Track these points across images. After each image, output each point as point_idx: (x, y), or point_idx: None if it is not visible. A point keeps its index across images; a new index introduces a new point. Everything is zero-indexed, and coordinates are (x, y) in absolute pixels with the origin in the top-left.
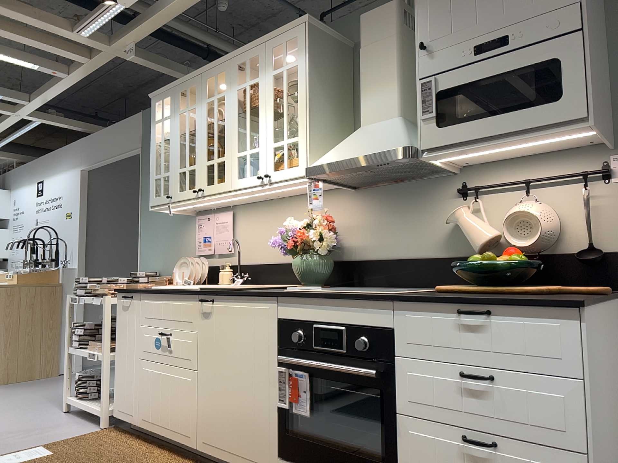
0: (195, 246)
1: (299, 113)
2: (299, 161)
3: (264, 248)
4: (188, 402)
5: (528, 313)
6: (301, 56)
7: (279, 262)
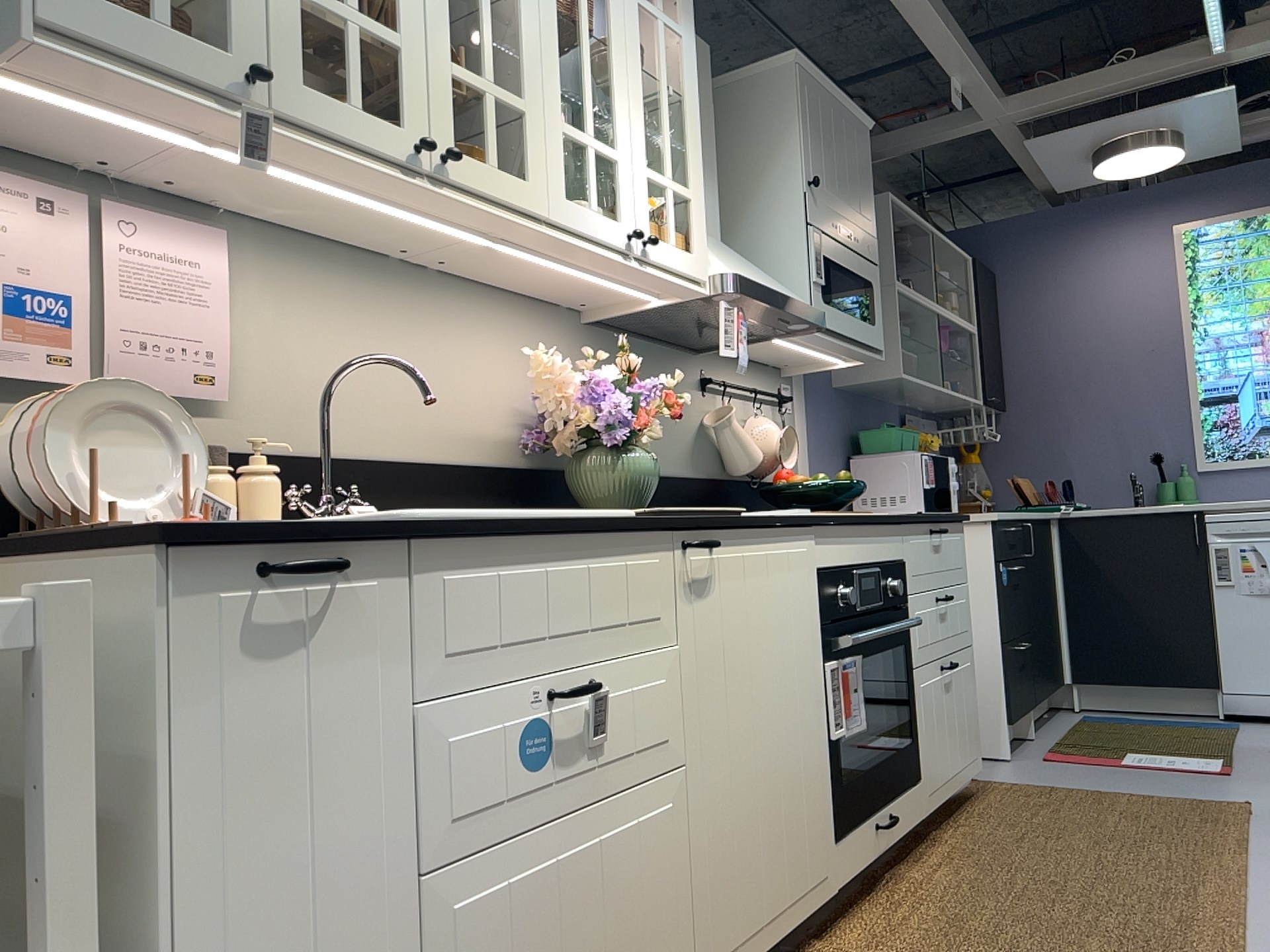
0: None
1: (692, 145)
2: (693, 246)
3: (364, 408)
4: (668, 883)
5: (953, 529)
6: (691, 29)
7: (421, 459)
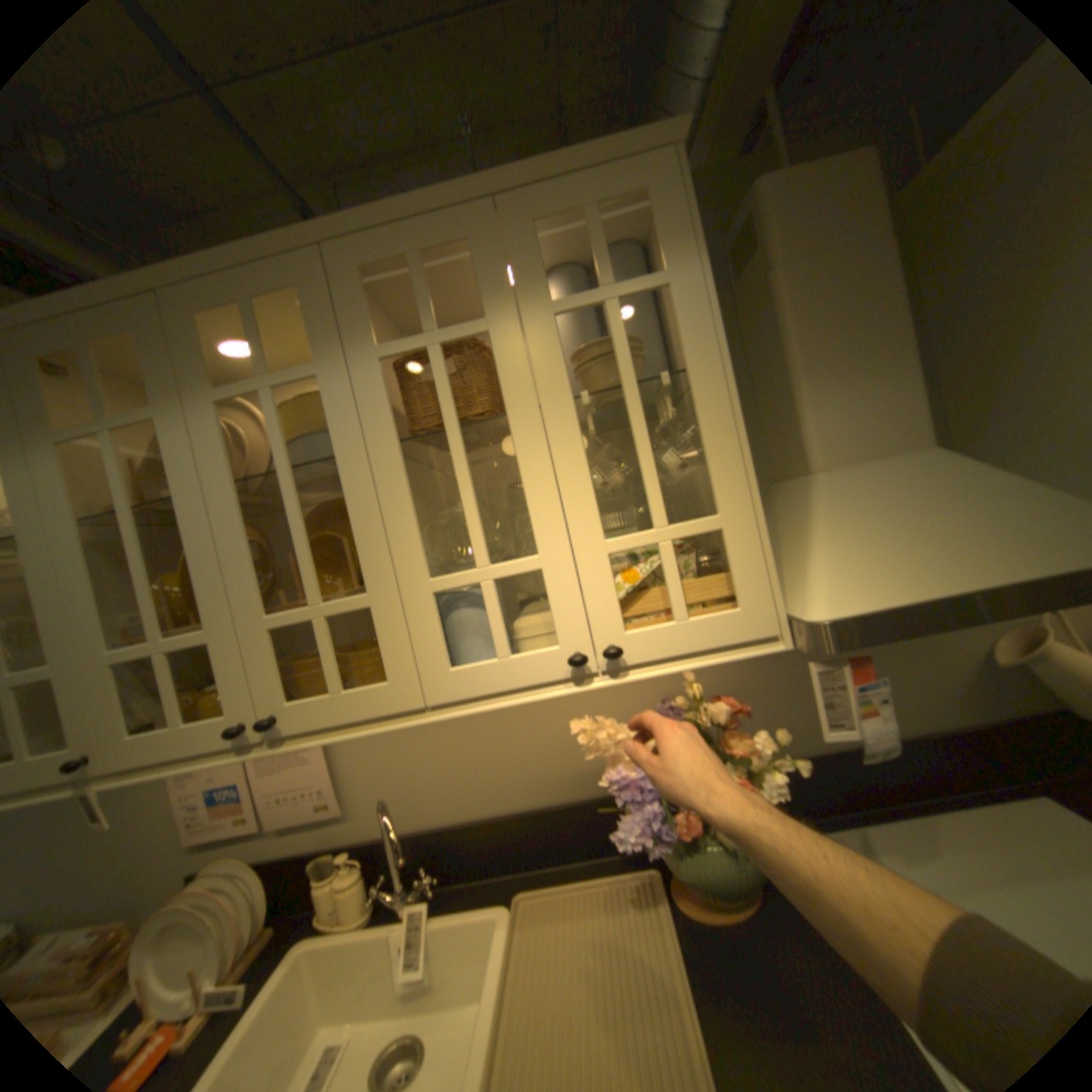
0: (170, 818)
1: (710, 442)
2: (737, 593)
3: (455, 782)
4: None
5: None
6: (686, 253)
7: (517, 810)
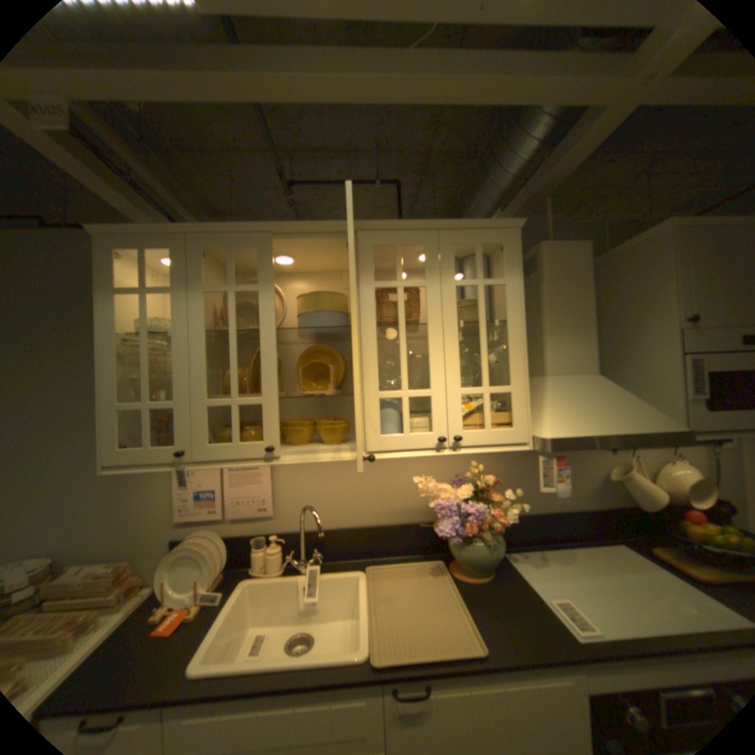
0: (167, 506)
1: (513, 355)
2: (514, 422)
3: (340, 506)
4: None
5: None
6: (515, 274)
7: (371, 525)
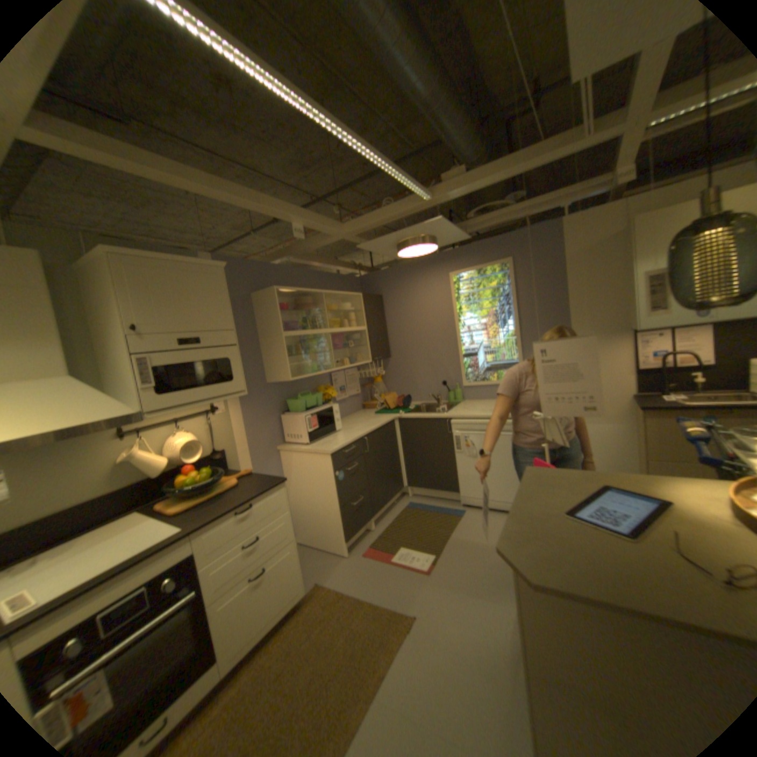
0: None
1: None
2: None
3: None
4: None
5: (266, 495)
6: None
7: None
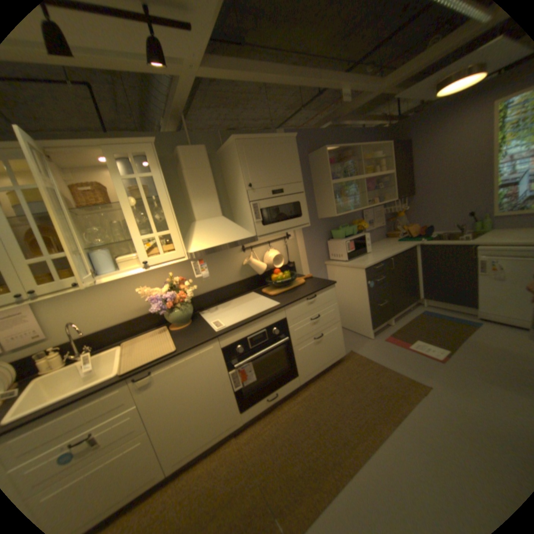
0: None
1: (166, 214)
2: (176, 248)
3: (96, 319)
4: (144, 459)
5: (324, 291)
6: (157, 170)
7: (120, 322)
